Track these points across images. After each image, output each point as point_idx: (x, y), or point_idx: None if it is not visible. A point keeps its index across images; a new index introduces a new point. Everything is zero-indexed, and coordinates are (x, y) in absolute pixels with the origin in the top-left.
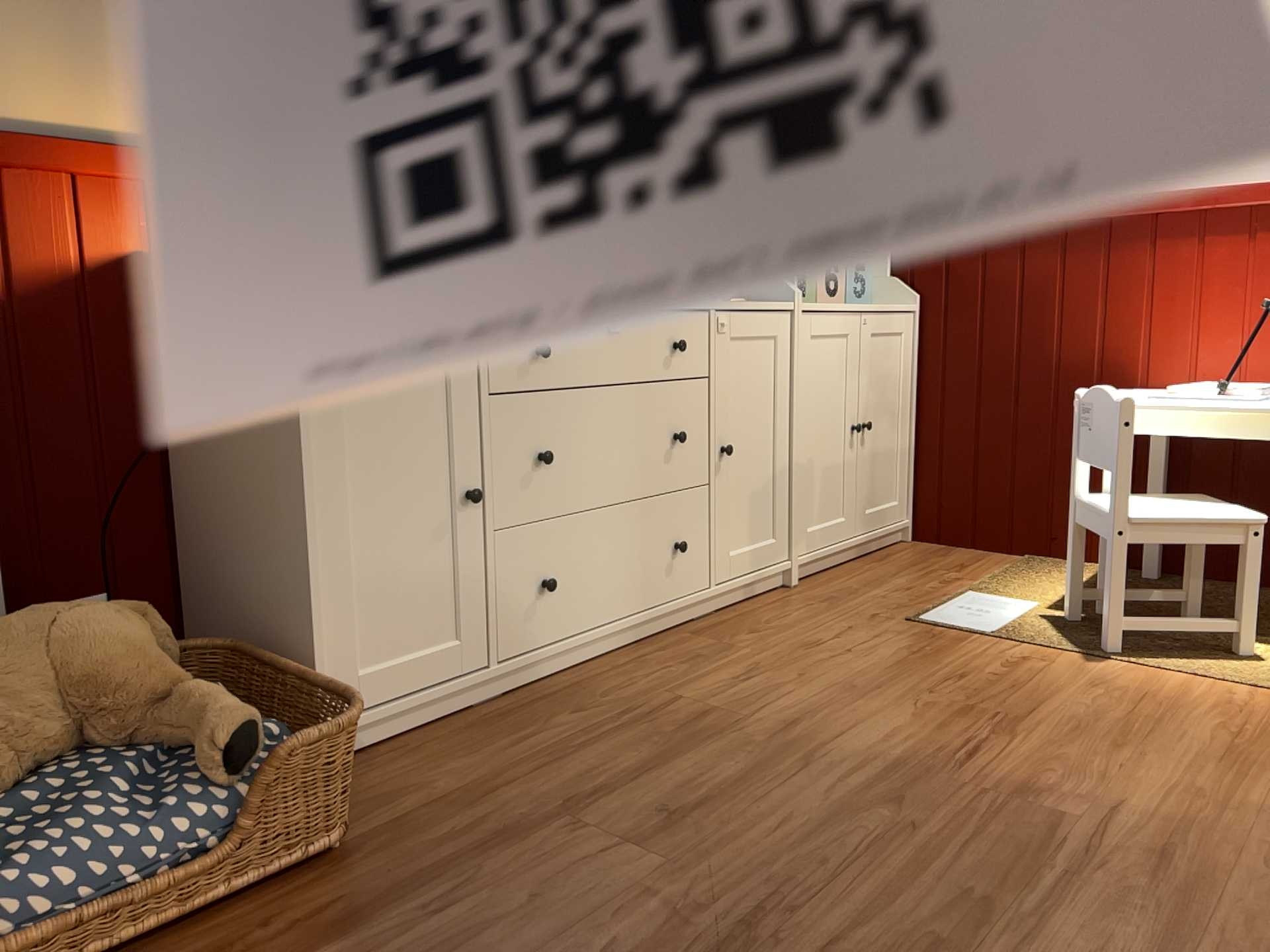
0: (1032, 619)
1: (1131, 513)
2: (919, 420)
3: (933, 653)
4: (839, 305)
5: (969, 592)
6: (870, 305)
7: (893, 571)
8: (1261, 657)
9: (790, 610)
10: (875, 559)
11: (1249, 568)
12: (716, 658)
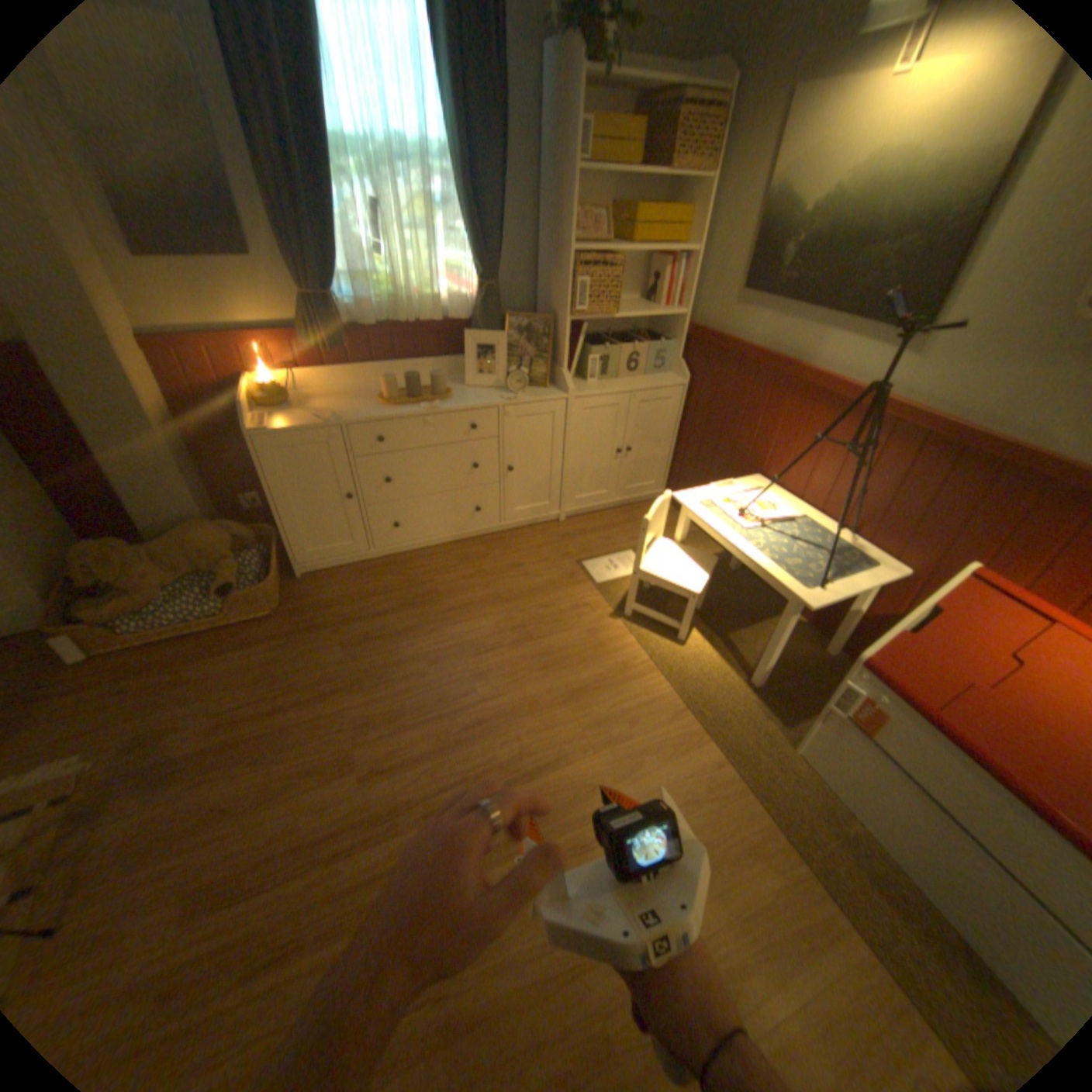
0: (626, 581)
1: (645, 566)
2: (676, 444)
3: (555, 589)
4: (624, 384)
5: (629, 551)
6: (645, 385)
7: (619, 524)
8: (685, 645)
9: (538, 539)
10: (623, 511)
11: (687, 610)
12: (472, 562)
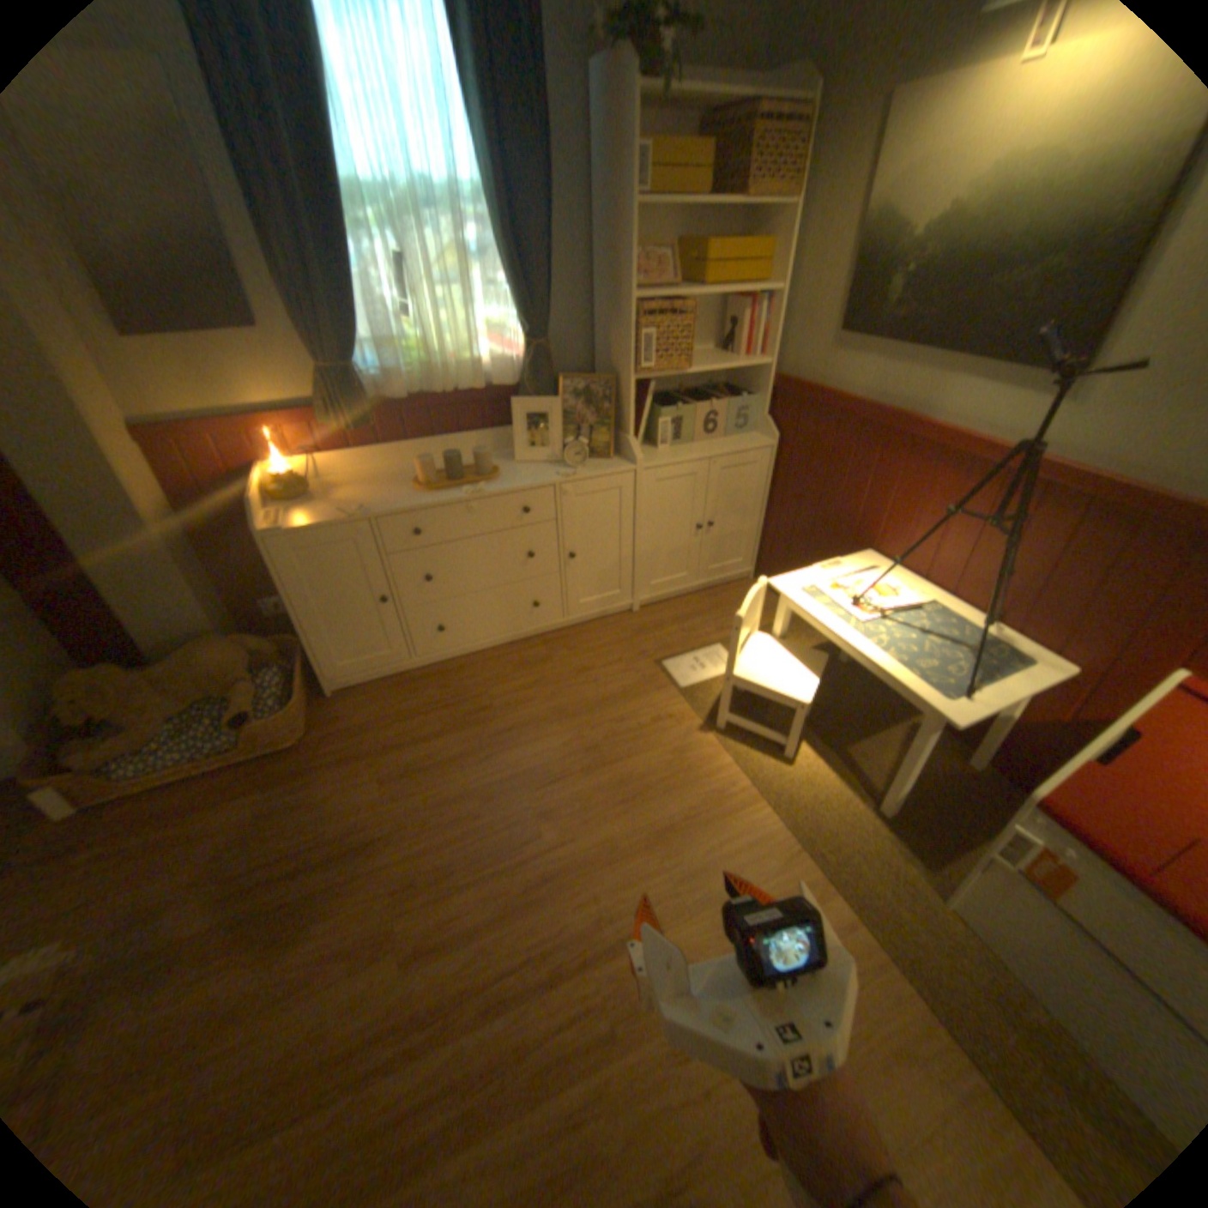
0: (716, 684)
1: (740, 671)
2: (766, 515)
3: (631, 697)
4: (701, 449)
5: (717, 646)
6: (726, 449)
7: (702, 611)
8: (794, 764)
9: (608, 635)
10: (707, 596)
11: (795, 723)
12: (531, 668)
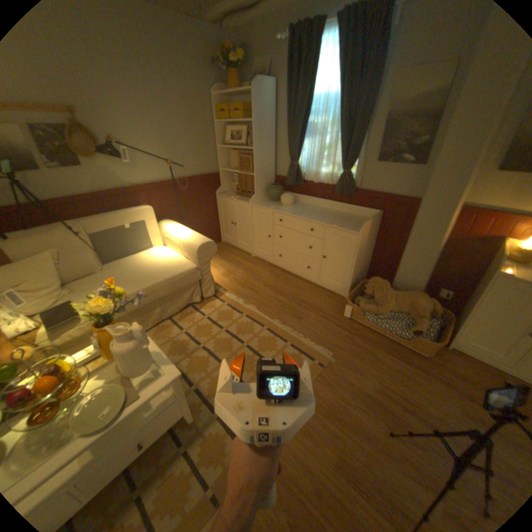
0: None
1: None
2: None
3: None
4: None
5: None
6: None
7: None
8: None
9: None
10: None
11: None
12: None
